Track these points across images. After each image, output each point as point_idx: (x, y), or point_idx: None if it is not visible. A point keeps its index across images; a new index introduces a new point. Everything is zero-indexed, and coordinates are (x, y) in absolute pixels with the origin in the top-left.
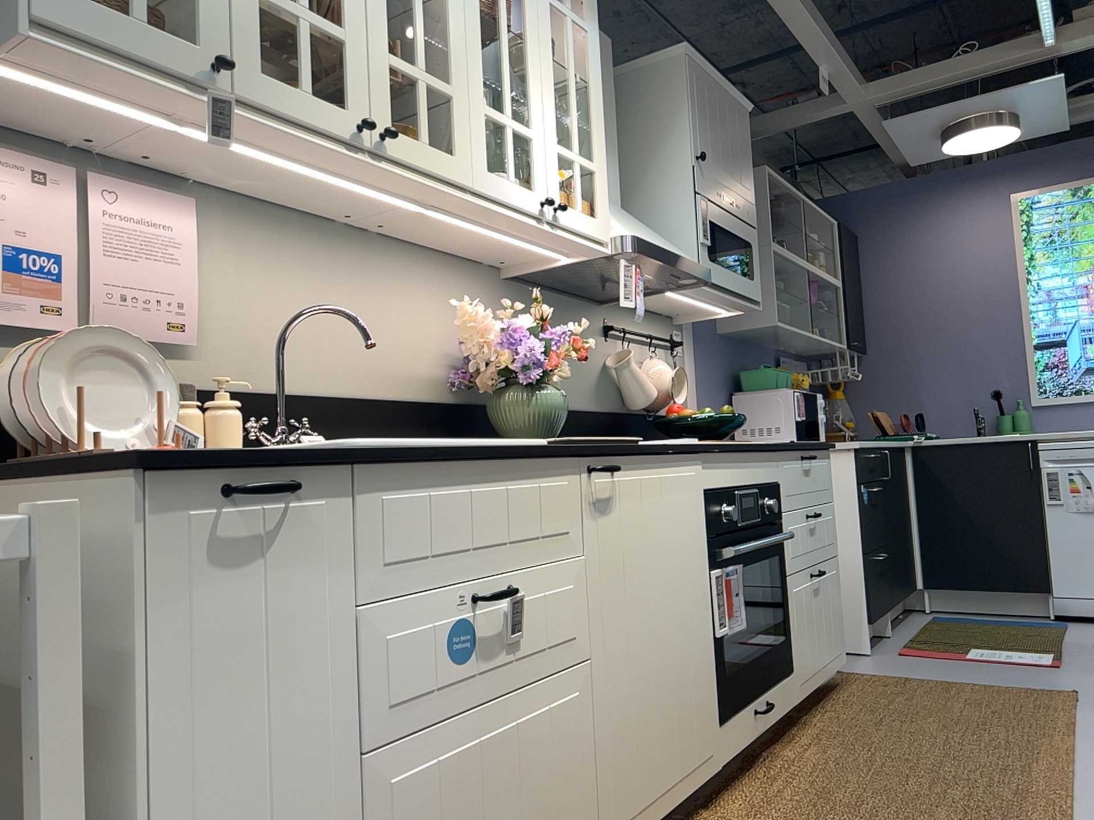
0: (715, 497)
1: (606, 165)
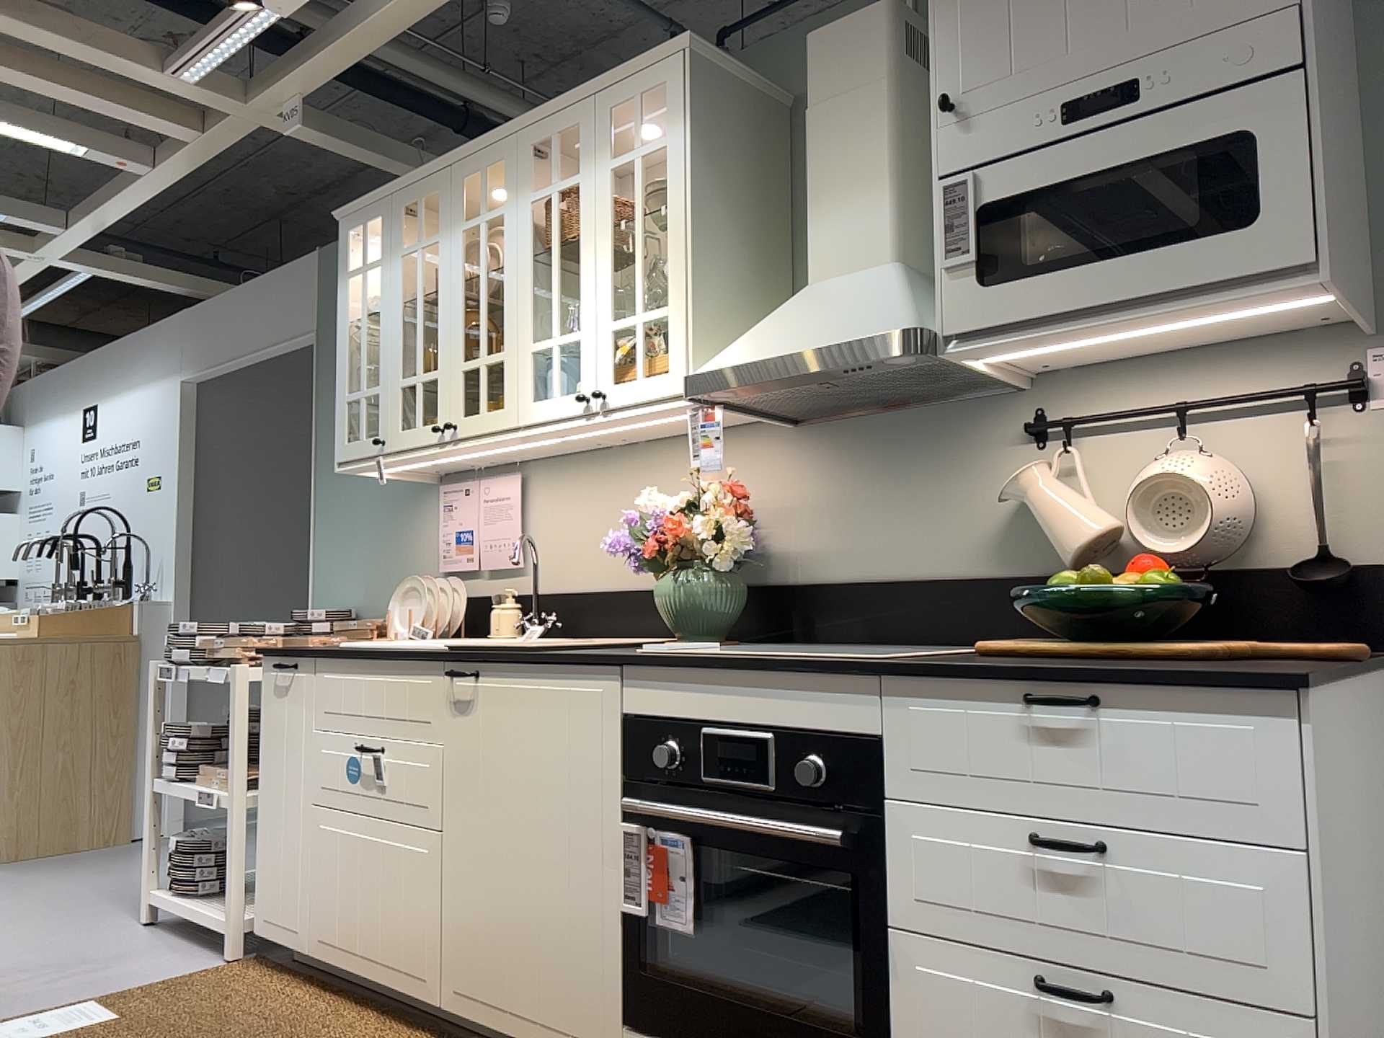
0: (647, 729)
1: (688, 292)
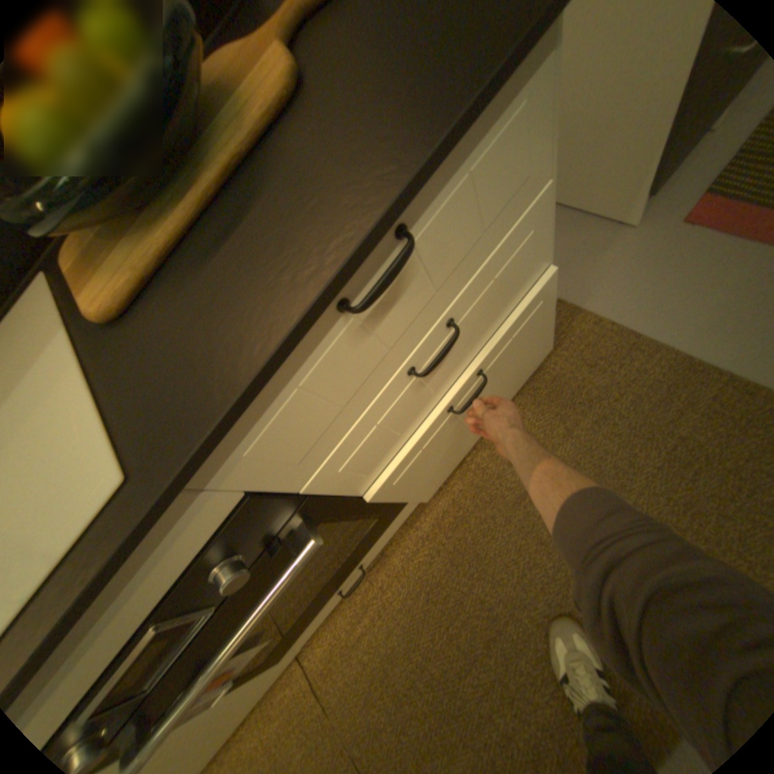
0: None
1: None
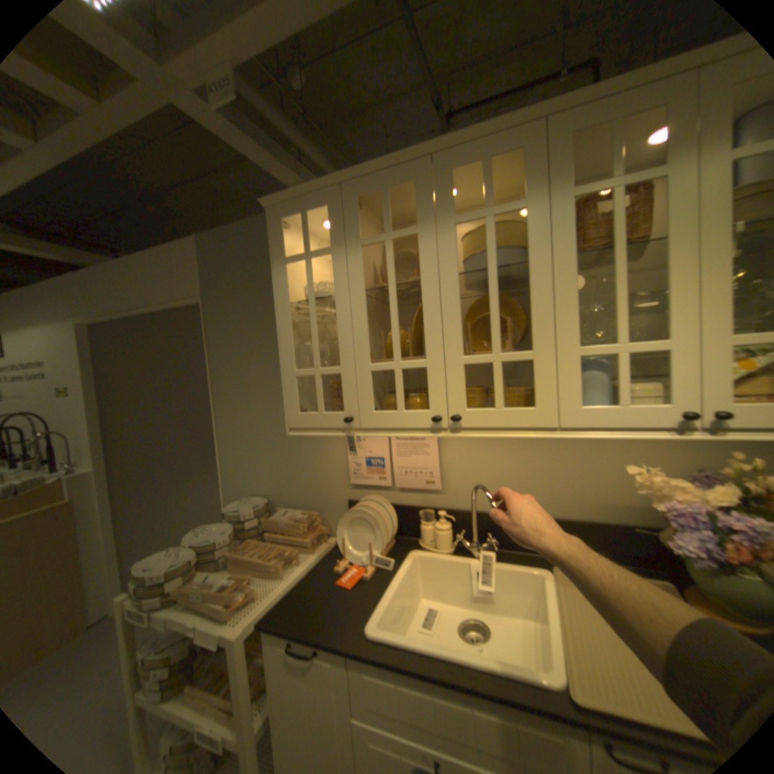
0: None
1: None
